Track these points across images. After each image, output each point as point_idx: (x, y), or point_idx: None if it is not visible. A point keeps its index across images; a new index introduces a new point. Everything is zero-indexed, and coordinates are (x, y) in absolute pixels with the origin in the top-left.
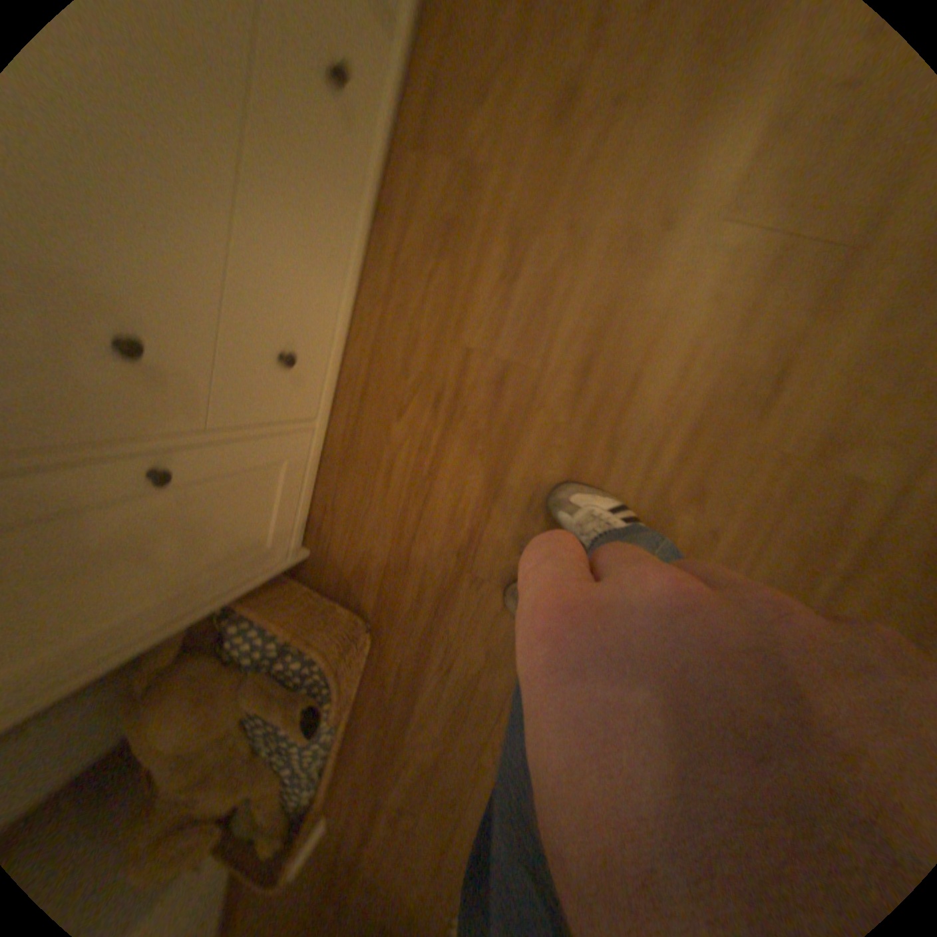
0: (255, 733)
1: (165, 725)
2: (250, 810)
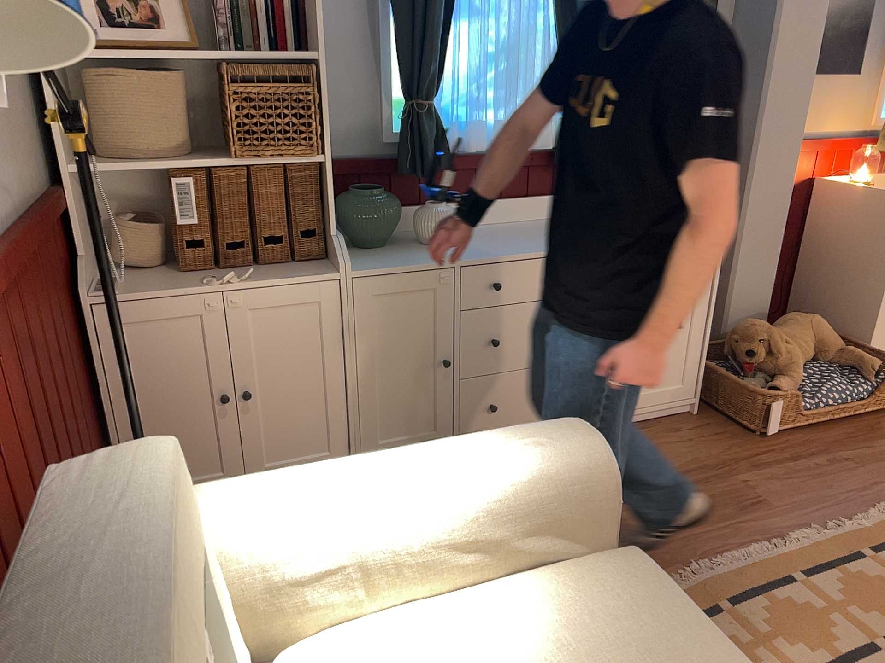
0: (816, 372)
1: (826, 325)
2: (782, 382)
